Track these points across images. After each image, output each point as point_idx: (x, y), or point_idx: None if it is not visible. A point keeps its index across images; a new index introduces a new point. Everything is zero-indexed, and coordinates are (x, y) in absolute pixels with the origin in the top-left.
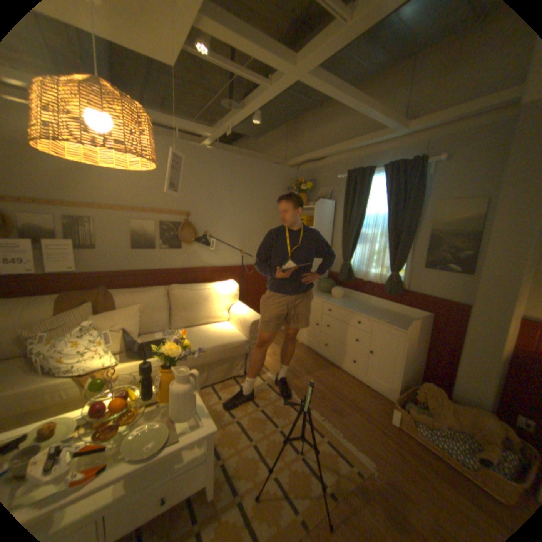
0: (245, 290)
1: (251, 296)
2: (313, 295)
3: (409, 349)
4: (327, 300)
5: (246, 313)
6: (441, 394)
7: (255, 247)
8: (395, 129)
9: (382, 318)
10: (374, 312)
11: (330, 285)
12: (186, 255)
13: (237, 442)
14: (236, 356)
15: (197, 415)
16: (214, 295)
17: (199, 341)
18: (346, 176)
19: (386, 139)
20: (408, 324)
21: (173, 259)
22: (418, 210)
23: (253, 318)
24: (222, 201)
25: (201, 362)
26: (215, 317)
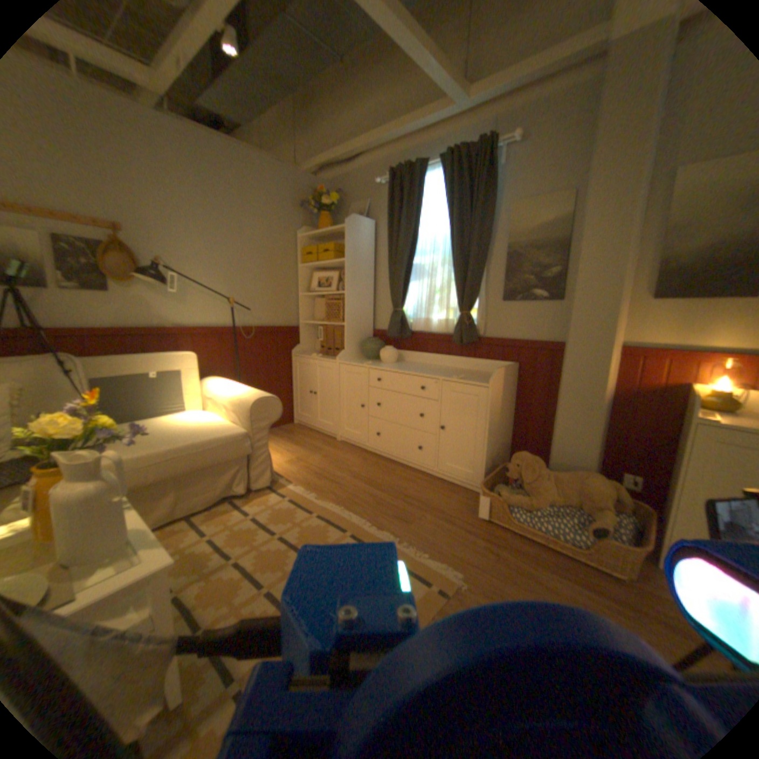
0: (243, 368)
1: (254, 377)
2: (352, 362)
3: (492, 410)
4: (374, 365)
5: (242, 392)
6: (537, 462)
7: (254, 296)
8: (451, 98)
9: (452, 376)
10: (441, 372)
11: (376, 345)
12: (120, 302)
13: (233, 592)
14: (227, 459)
15: (128, 545)
16: (180, 366)
17: (152, 440)
18: (388, 179)
19: (440, 117)
20: (487, 378)
21: (92, 308)
22: (490, 216)
23: (255, 395)
24: (185, 210)
25: (156, 474)
26: (186, 404)
